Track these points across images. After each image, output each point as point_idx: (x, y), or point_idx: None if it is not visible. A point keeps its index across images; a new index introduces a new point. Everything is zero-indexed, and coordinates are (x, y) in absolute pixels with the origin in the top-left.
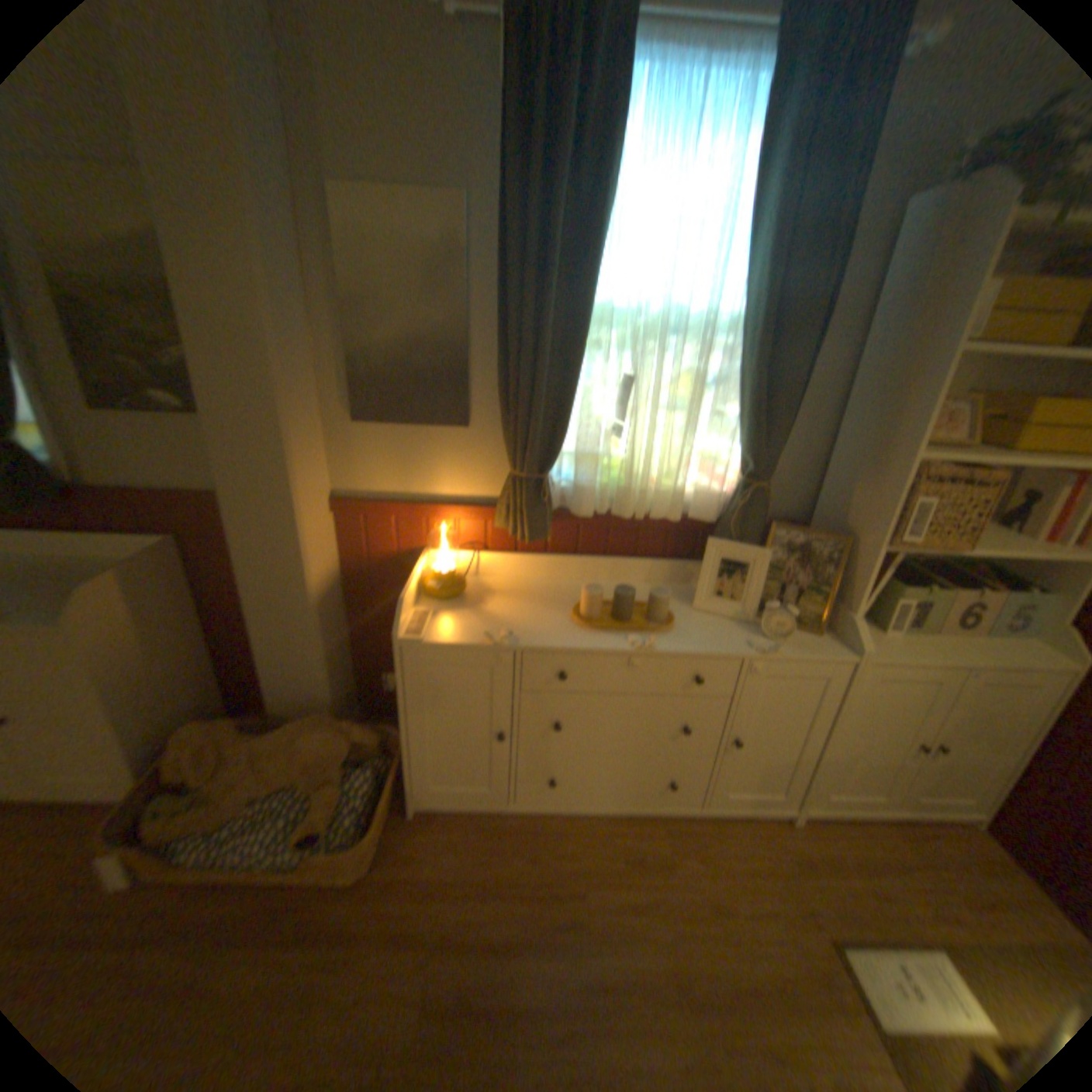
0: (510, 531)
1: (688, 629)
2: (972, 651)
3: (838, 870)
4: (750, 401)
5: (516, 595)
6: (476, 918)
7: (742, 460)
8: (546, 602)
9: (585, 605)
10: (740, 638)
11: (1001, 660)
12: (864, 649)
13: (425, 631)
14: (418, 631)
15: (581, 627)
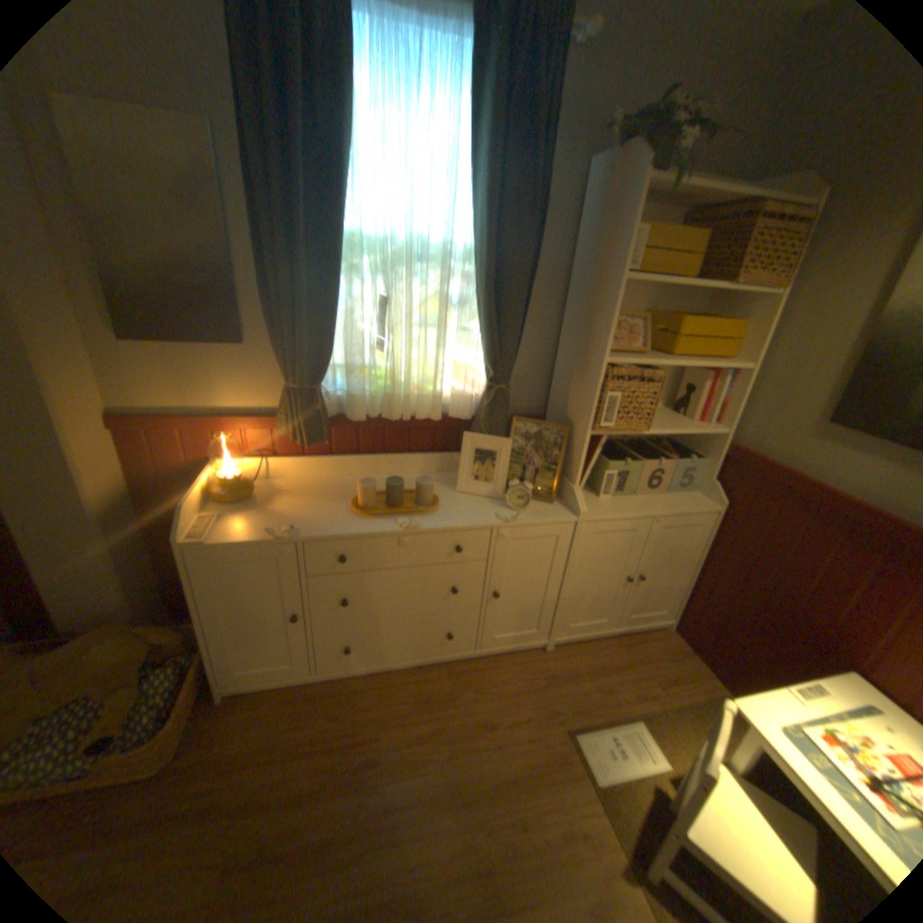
0: (291, 436)
1: (451, 507)
2: (655, 504)
3: (576, 677)
4: (484, 318)
5: (304, 492)
6: (280, 774)
7: (488, 367)
8: (331, 496)
9: (365, 495)
10: (491, 511)
11: (673, 509)
12: (580, 510)
13: (209, 532)
14: (202, 532)
15: (359, 514)
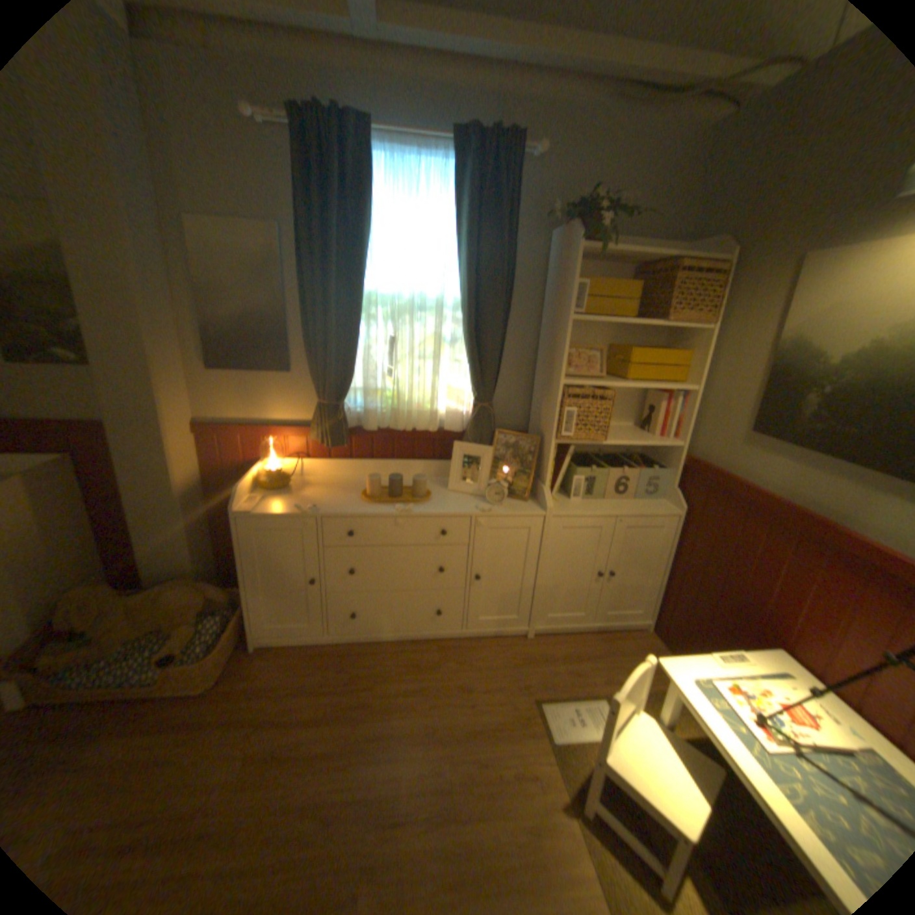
0: (319, 441)
1: (440, 501)
2: (620, 507)
3: (551, 662)
4: (467, 352)
5: (327, 486)
6: (292, 707)
7: (476, 391)
8: (347, 490)
9: (373, 490)
10: (472, 505)
11: (635, 511)
12: (547, 506)
13: (254, 508)
14: (249, 508)
15: (366, 503)
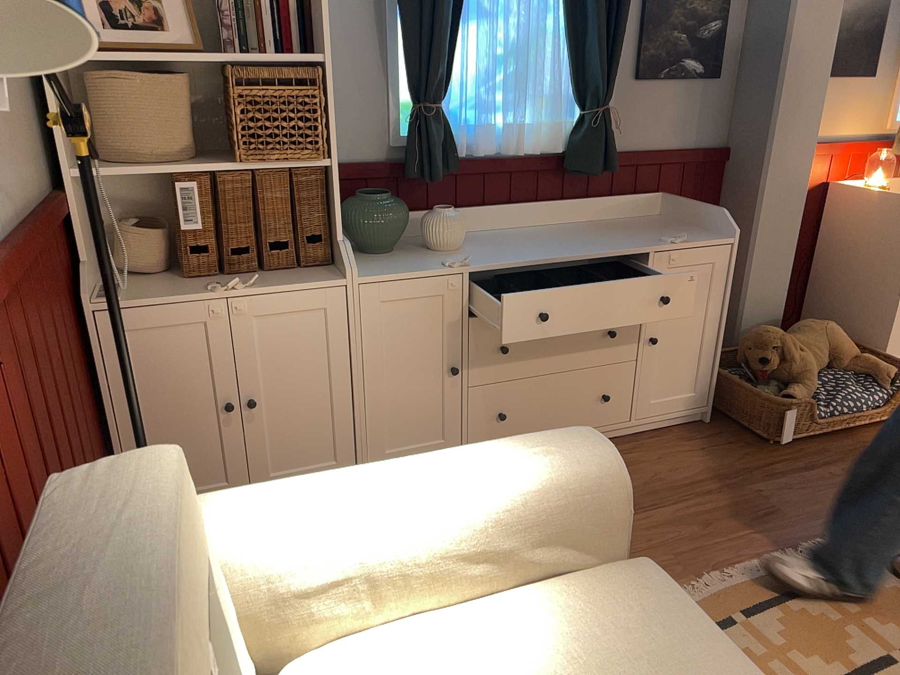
0: None
1: None
2: None
3: None
4: None
5: None
6: None
7: None
8: None
9: None
10: None
11: None
12: None
13: None
14: None
15: None
